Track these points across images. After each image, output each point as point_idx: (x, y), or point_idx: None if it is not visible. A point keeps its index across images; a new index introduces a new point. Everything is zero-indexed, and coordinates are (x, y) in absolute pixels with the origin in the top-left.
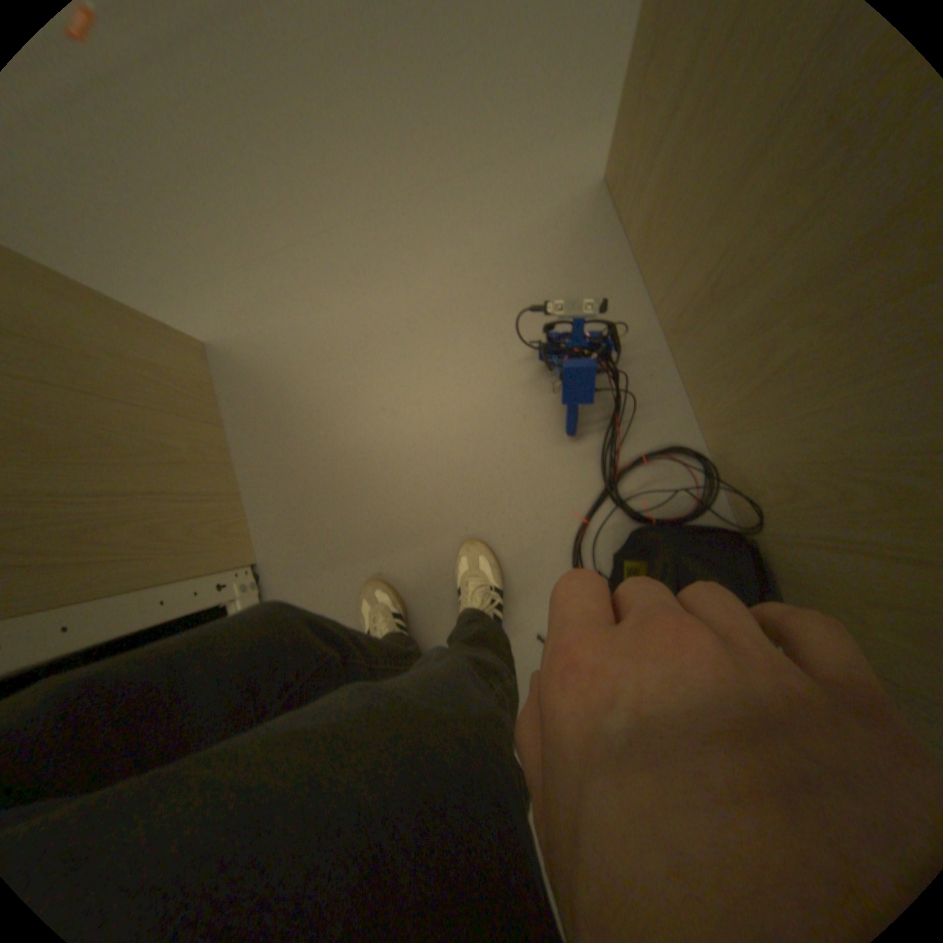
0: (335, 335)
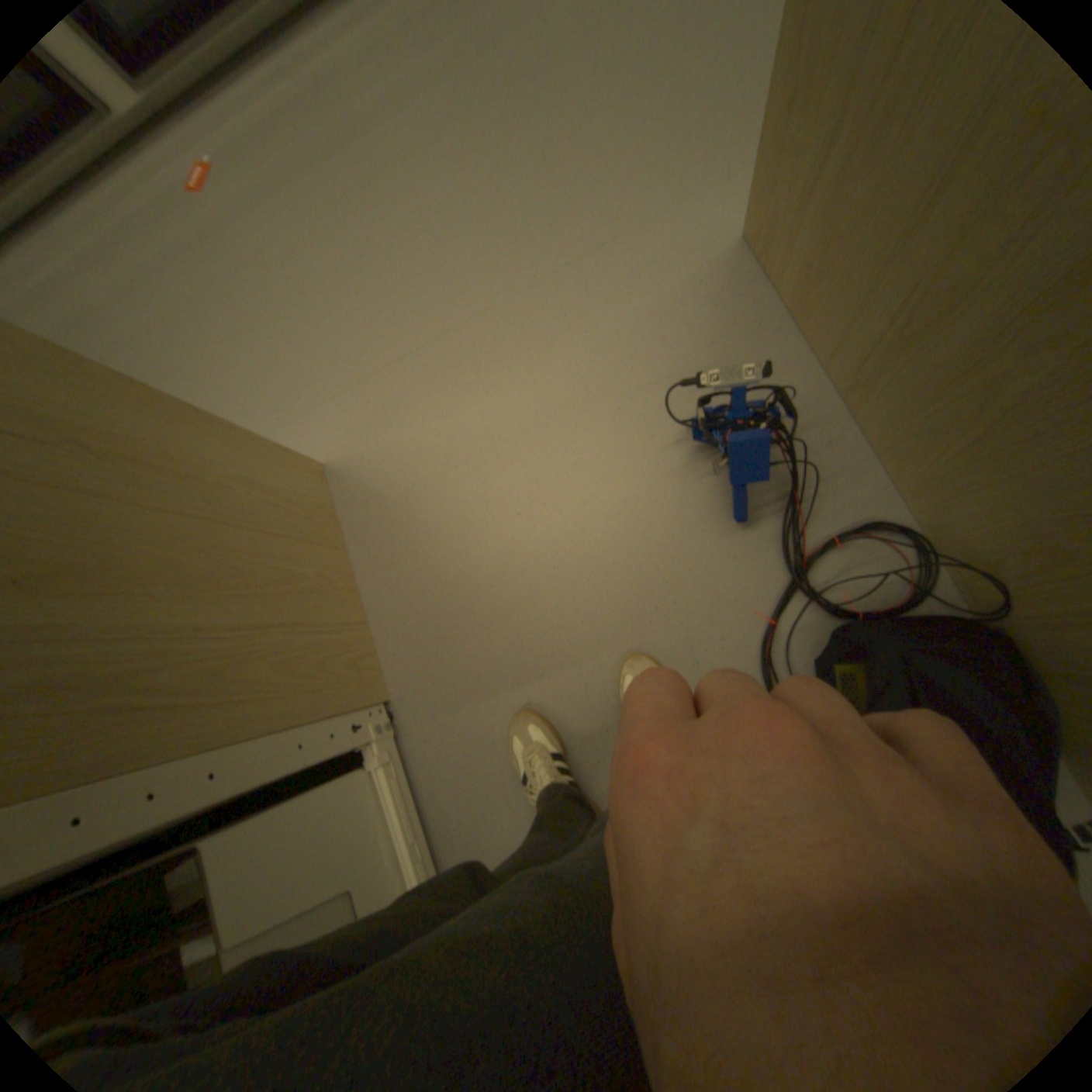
0: (459, 439)
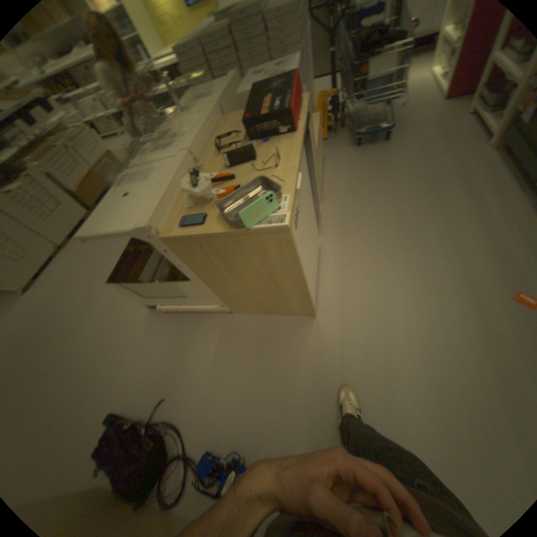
0: (294, 372)
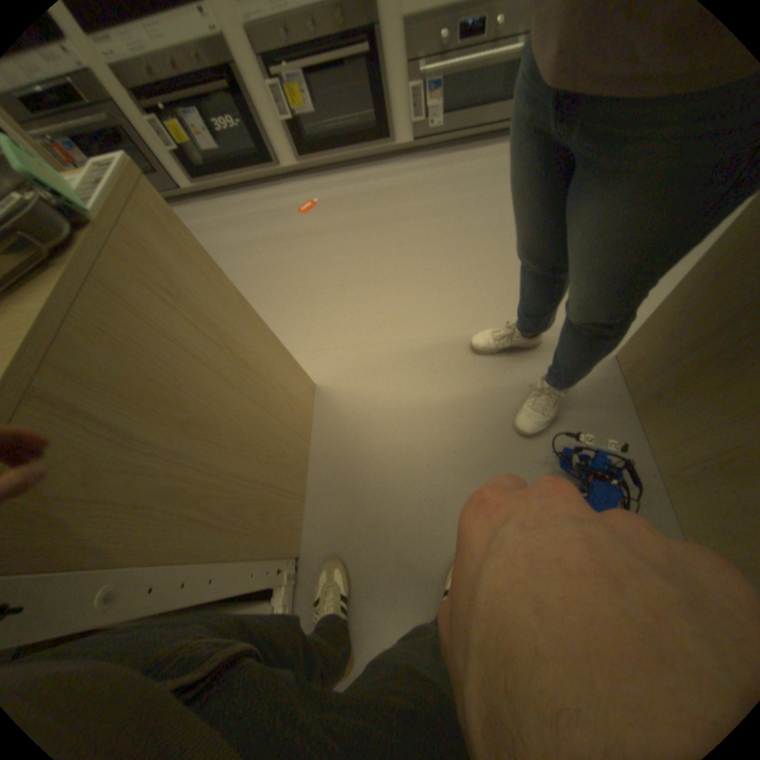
0: (405, 404)
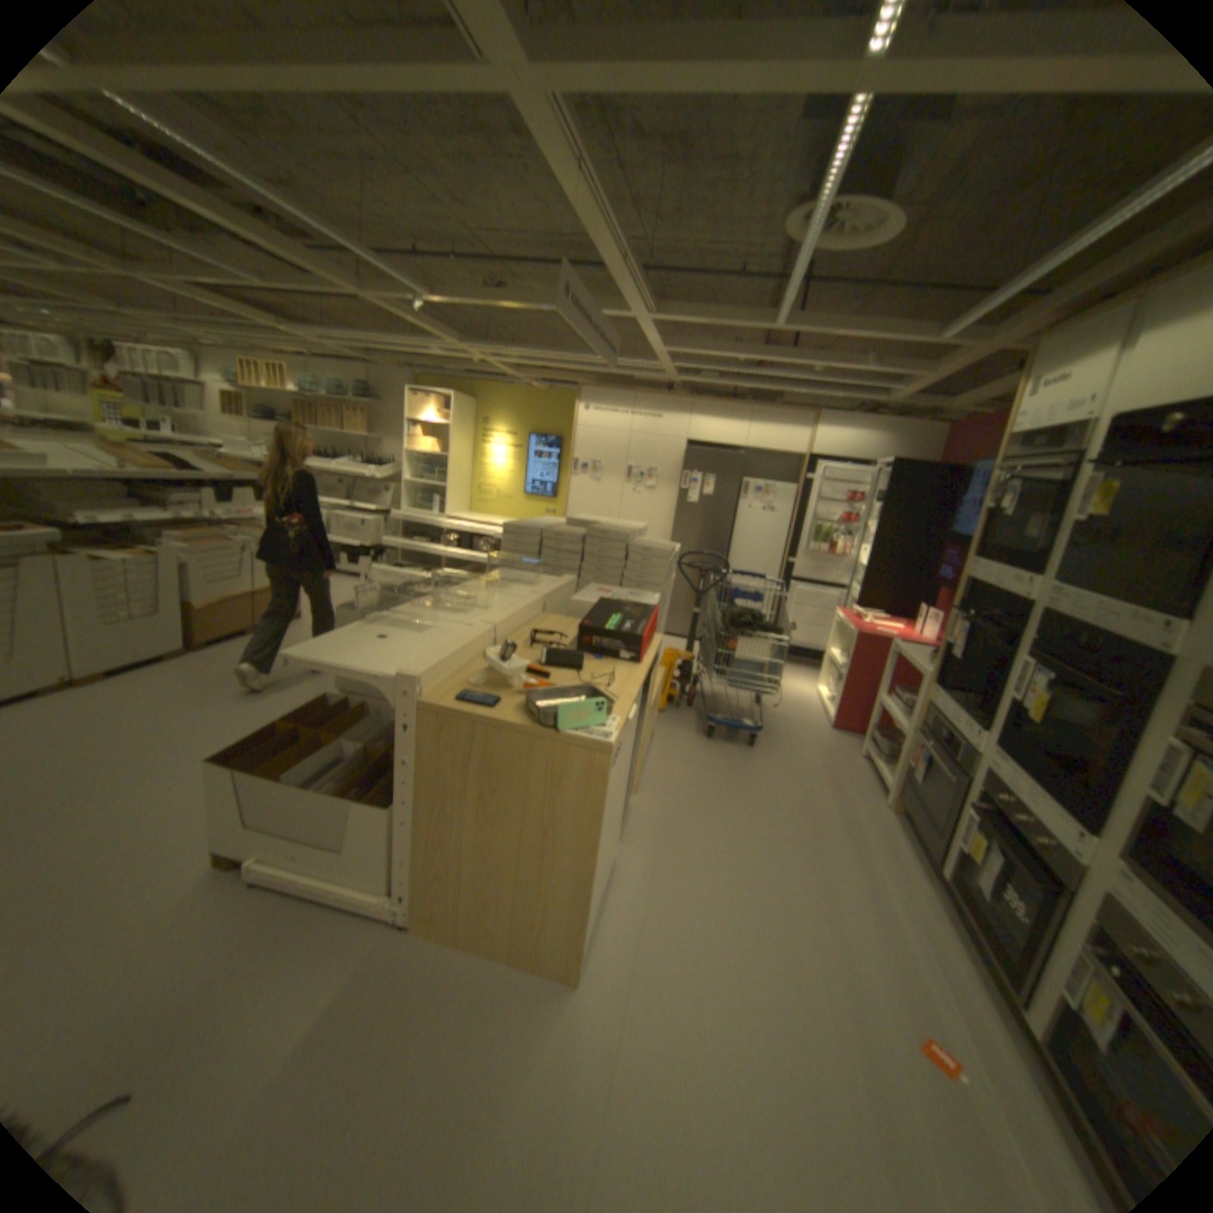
0: (498, 1104)
